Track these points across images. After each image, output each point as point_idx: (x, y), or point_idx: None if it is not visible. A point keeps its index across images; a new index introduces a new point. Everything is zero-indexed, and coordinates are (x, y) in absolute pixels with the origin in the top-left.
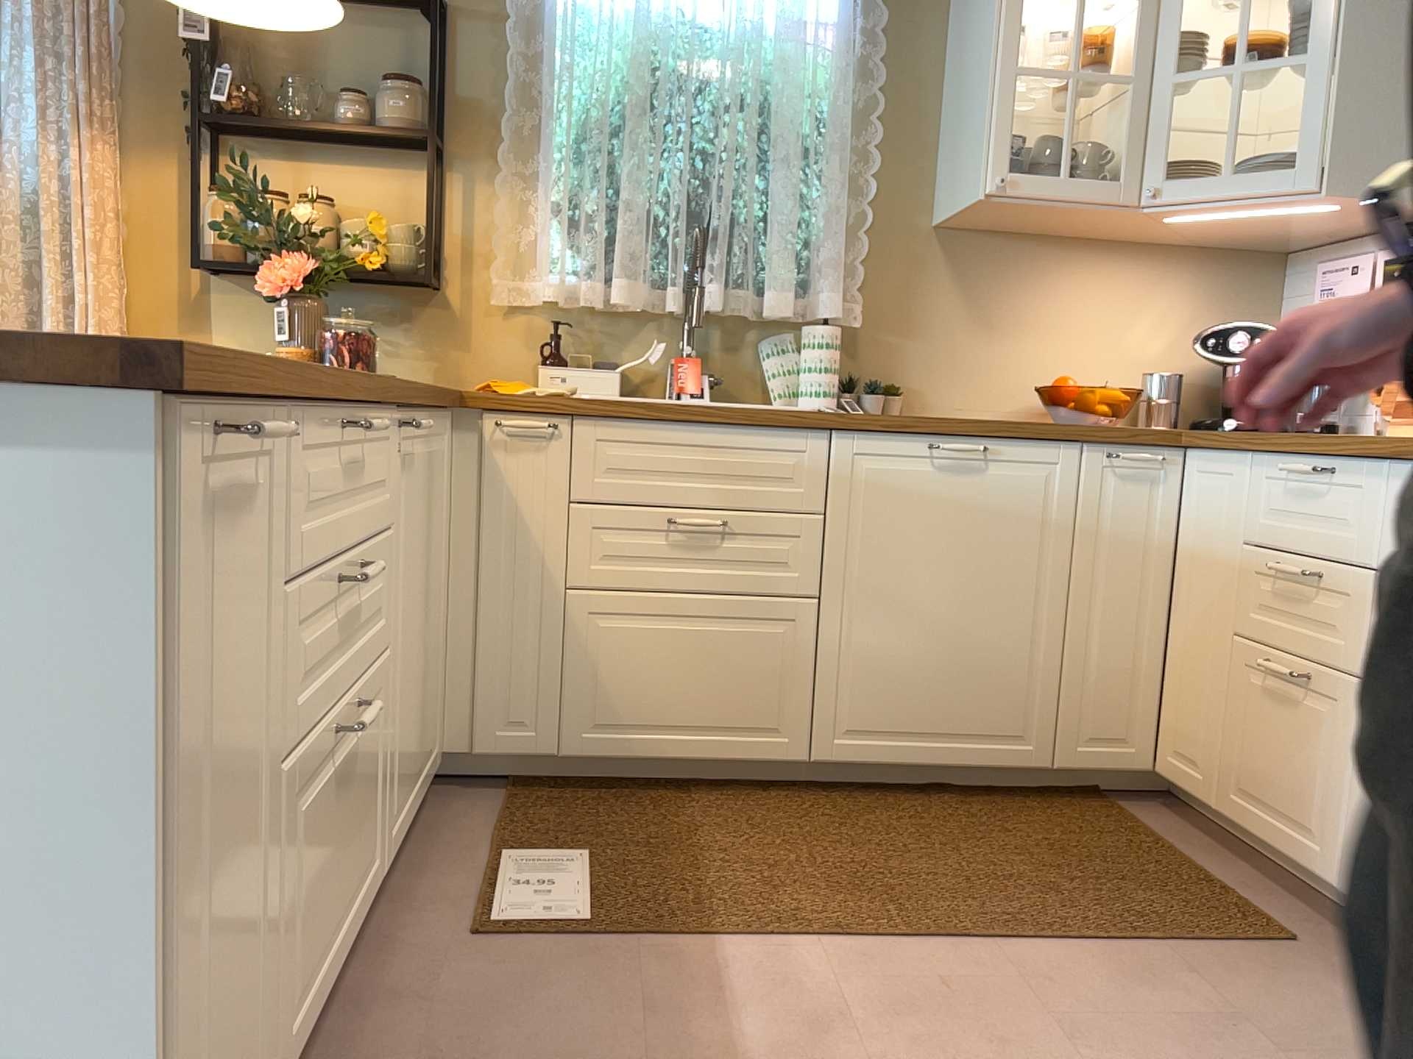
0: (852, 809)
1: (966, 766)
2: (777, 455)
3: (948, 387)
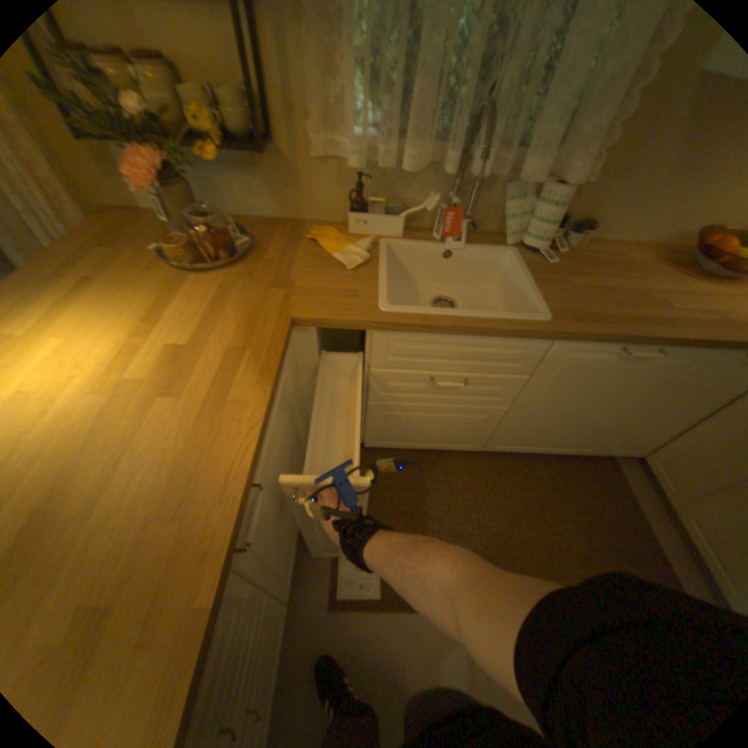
0: (496, 470)
1: (554, 454)
2: (512, 350)
3: (629, 219)
